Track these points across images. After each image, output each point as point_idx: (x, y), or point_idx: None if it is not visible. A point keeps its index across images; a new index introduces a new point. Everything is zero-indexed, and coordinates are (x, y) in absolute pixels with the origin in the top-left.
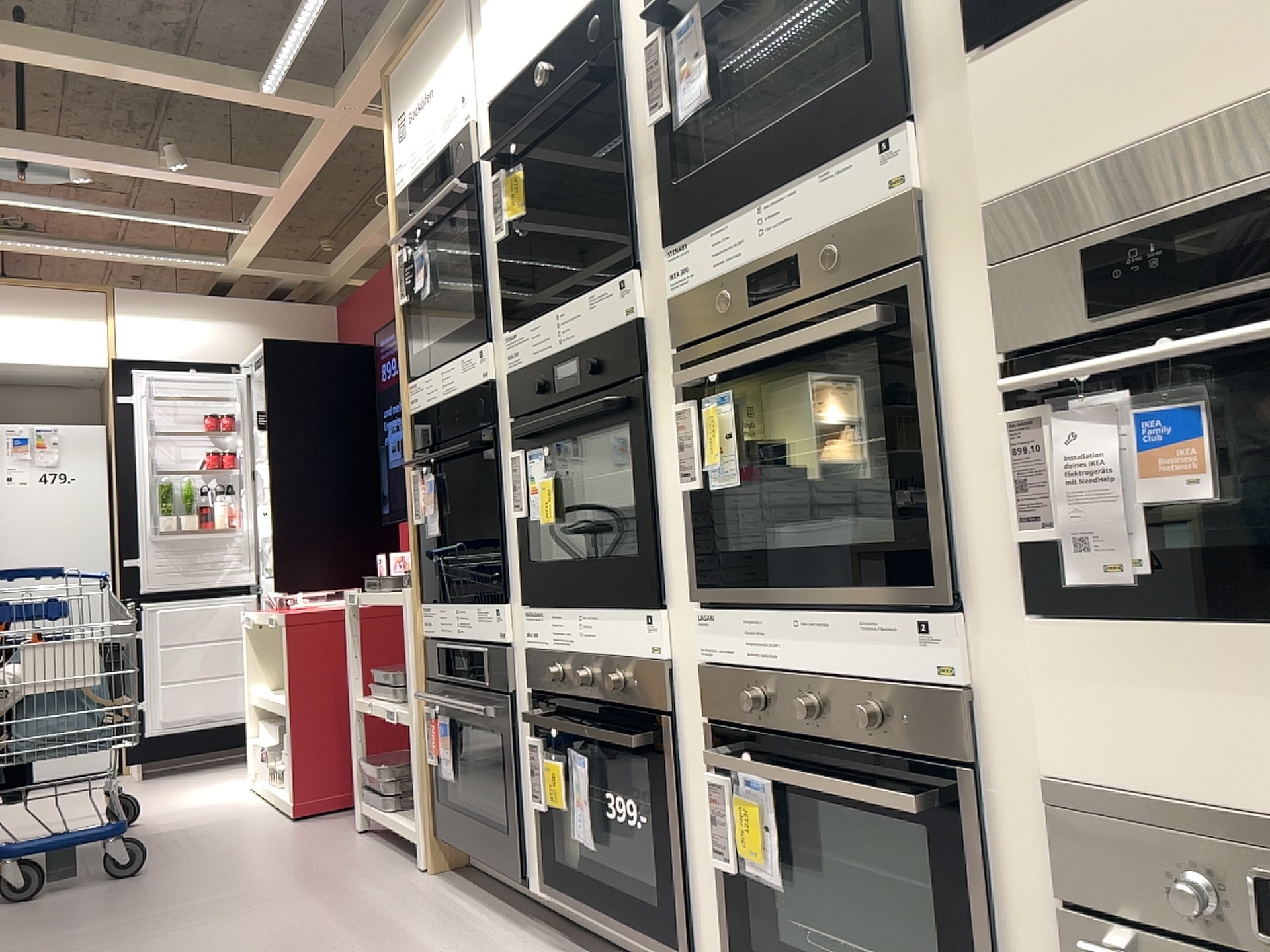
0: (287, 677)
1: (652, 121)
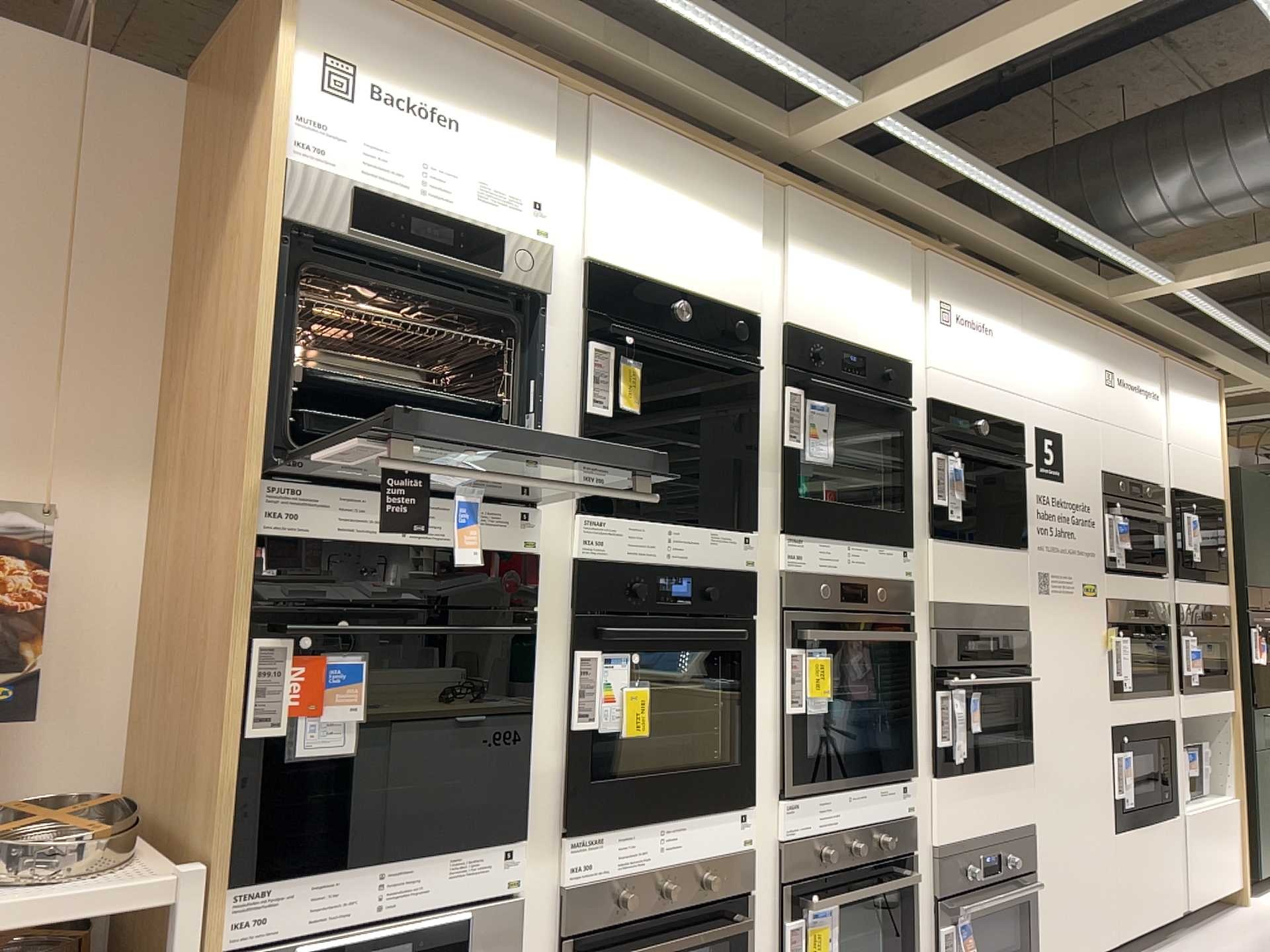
0: None
1: (779, 441)
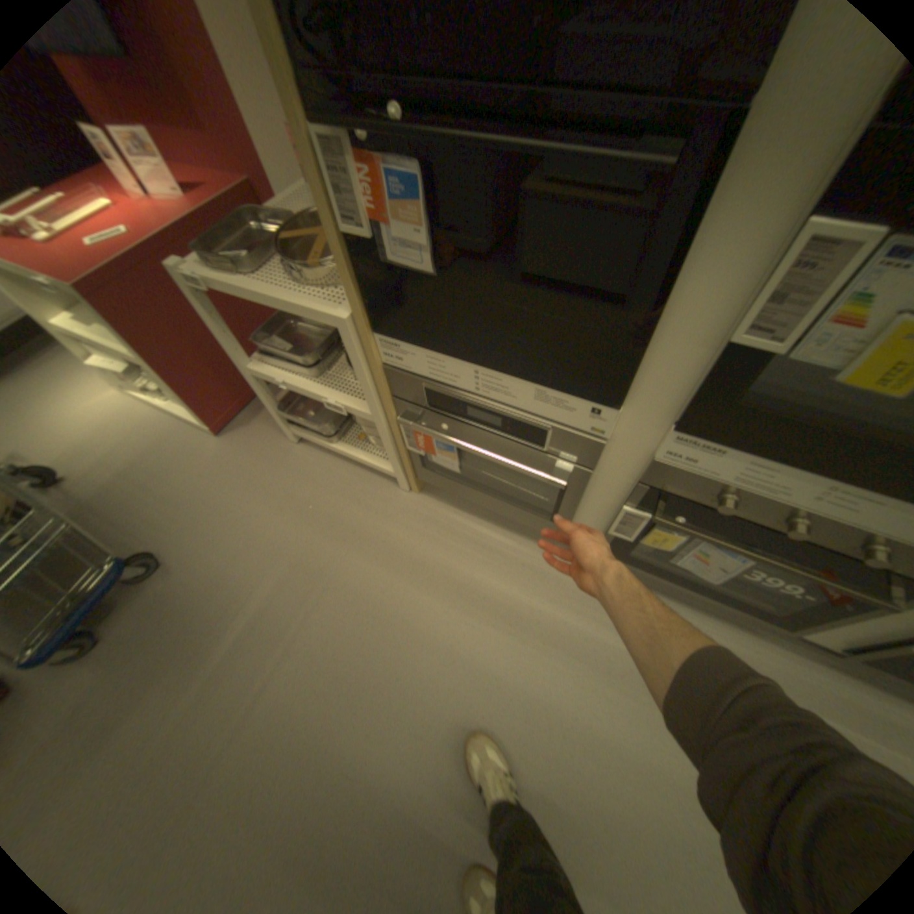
0: (108, 327)
1: None
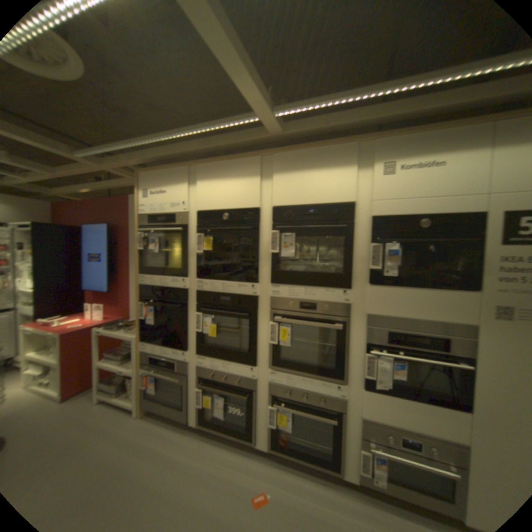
0: (54, 352)
1: (272, 251)
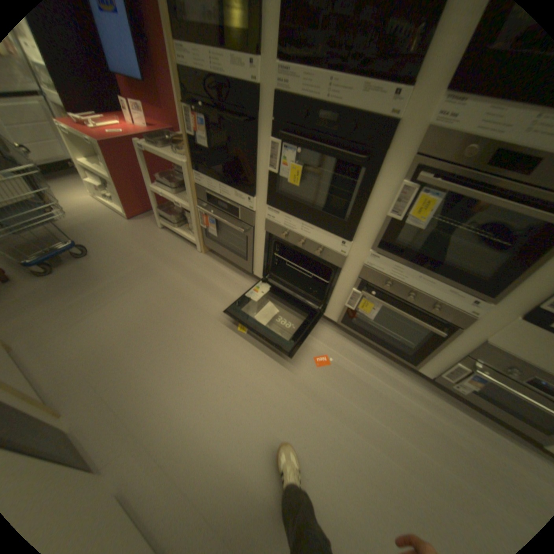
0: (101, 165)
1: None
